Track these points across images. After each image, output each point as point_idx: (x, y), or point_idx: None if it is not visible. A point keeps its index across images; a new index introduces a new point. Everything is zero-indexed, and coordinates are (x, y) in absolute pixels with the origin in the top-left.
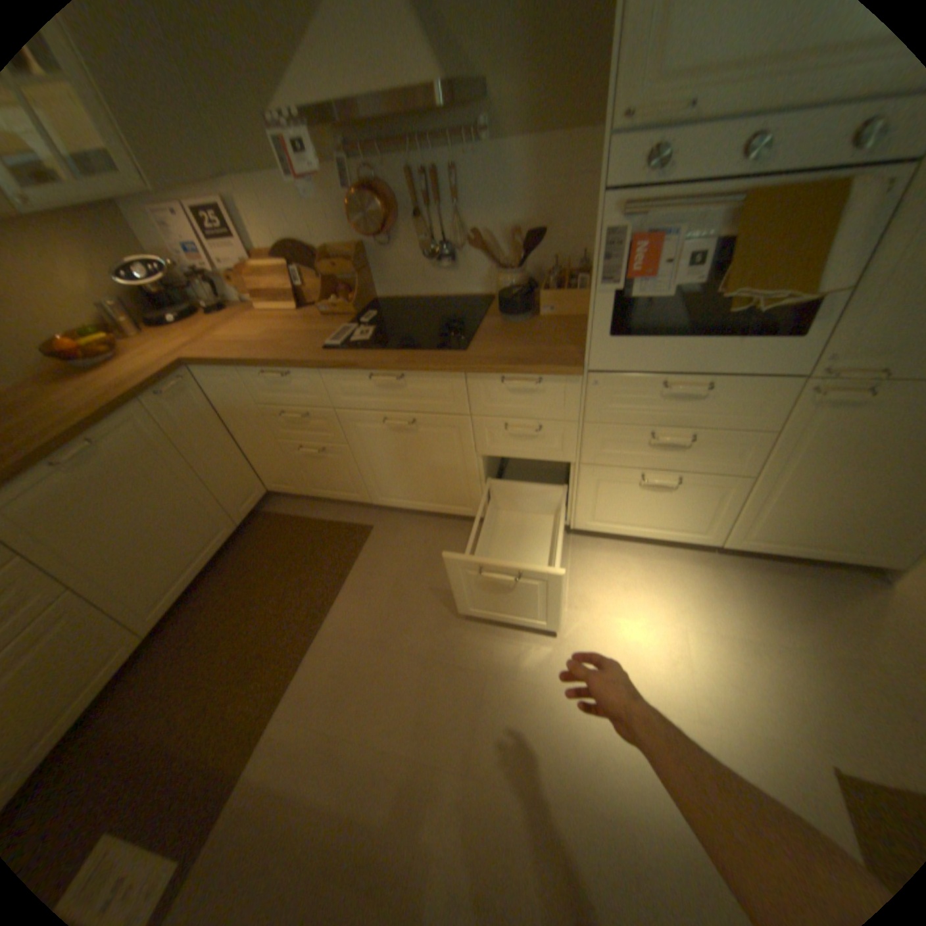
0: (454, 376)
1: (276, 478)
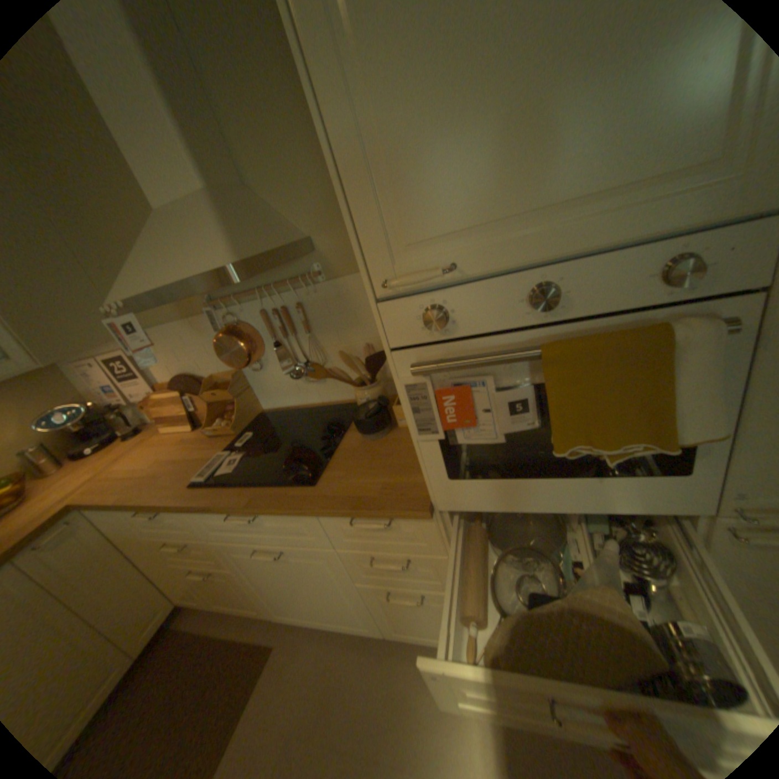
0: (304, 516)
1: (178, 595)
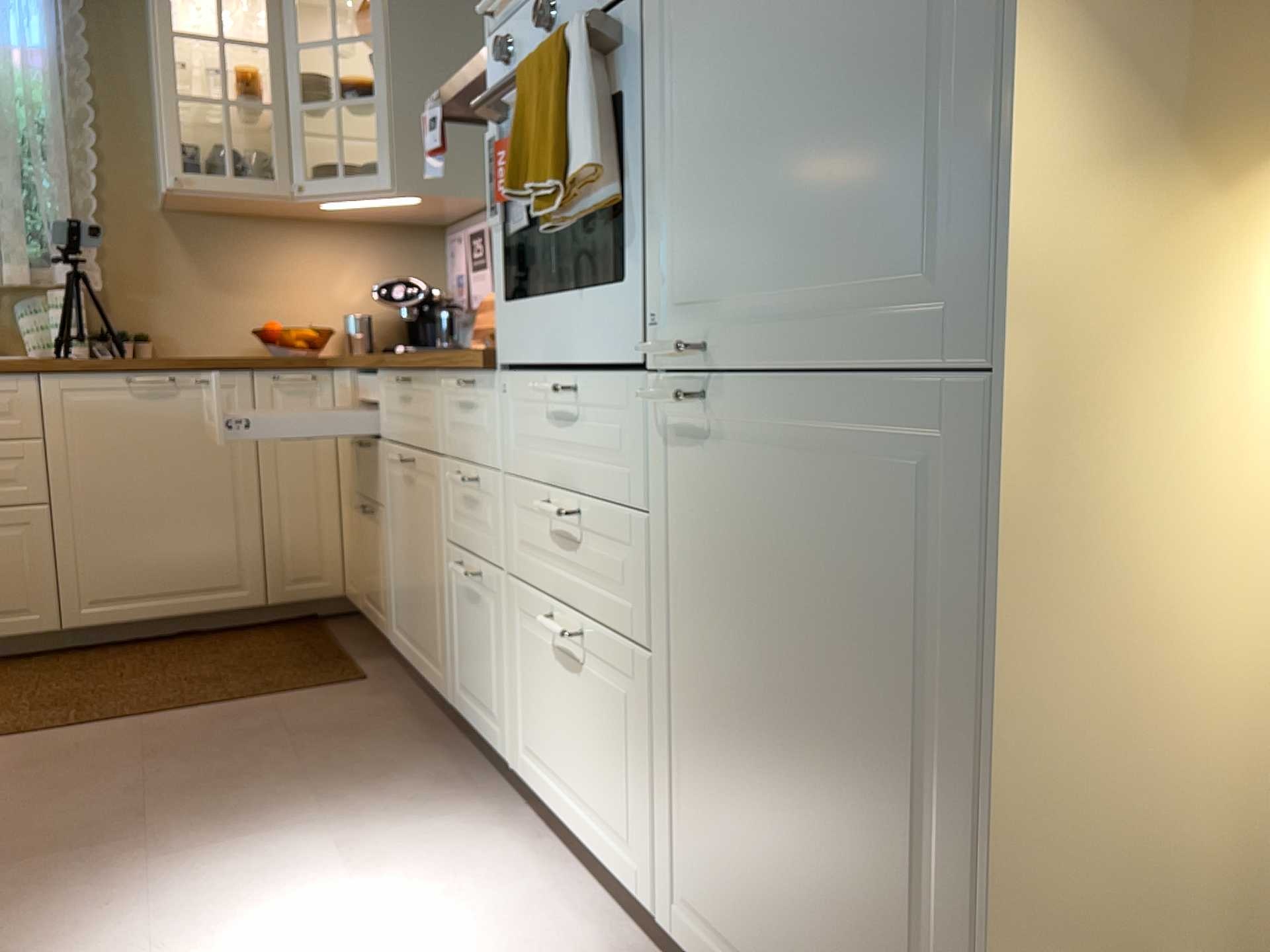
0: (431, 377)
1: (349, 566)
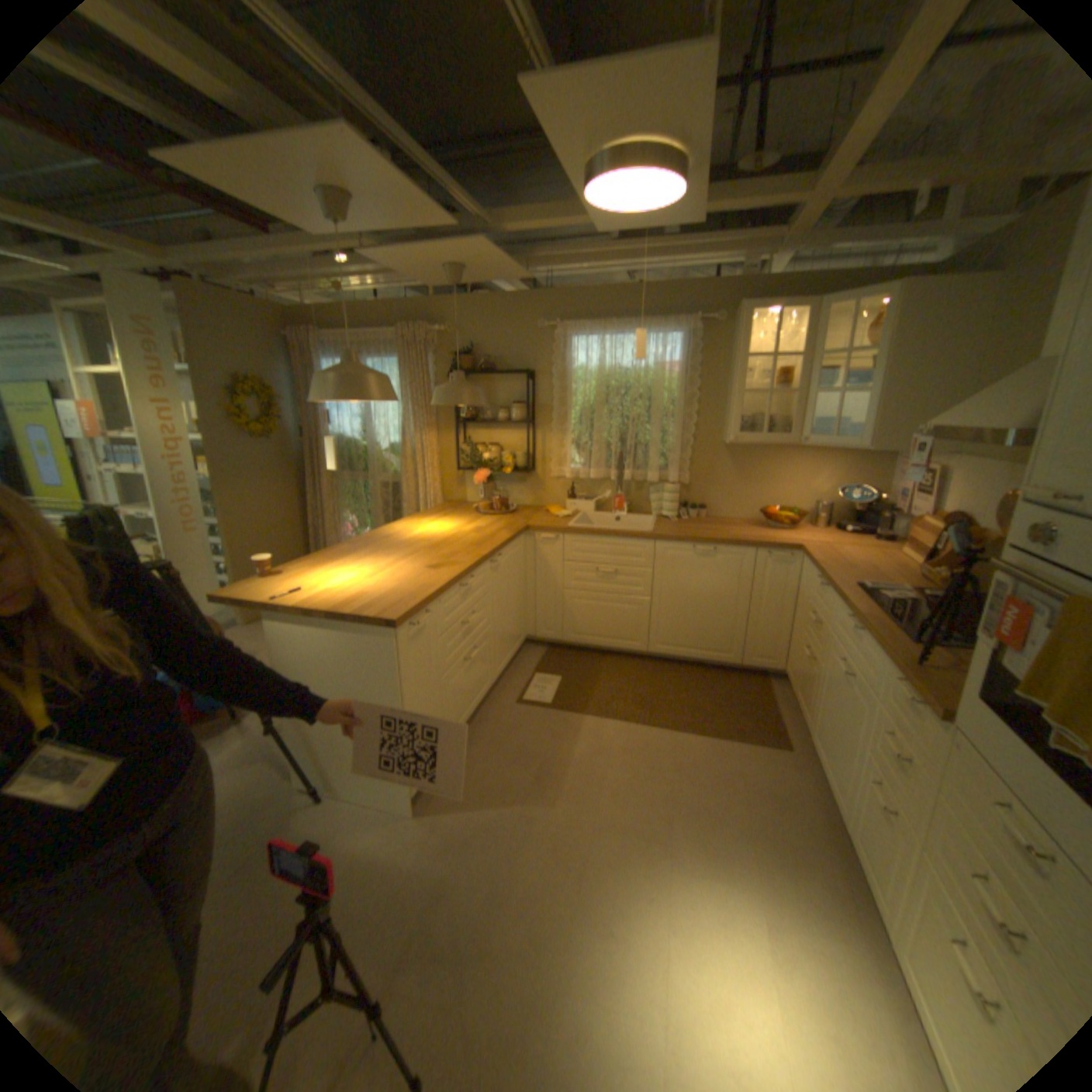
0: (883, 653)
1: (792, 663)
